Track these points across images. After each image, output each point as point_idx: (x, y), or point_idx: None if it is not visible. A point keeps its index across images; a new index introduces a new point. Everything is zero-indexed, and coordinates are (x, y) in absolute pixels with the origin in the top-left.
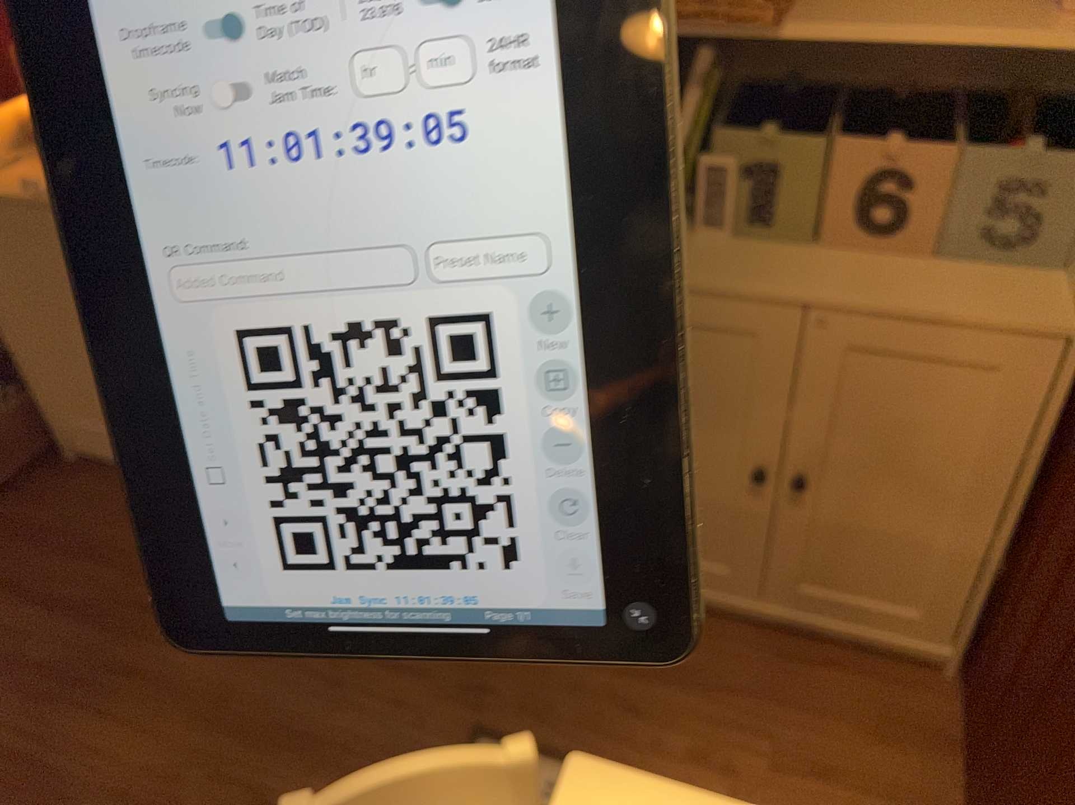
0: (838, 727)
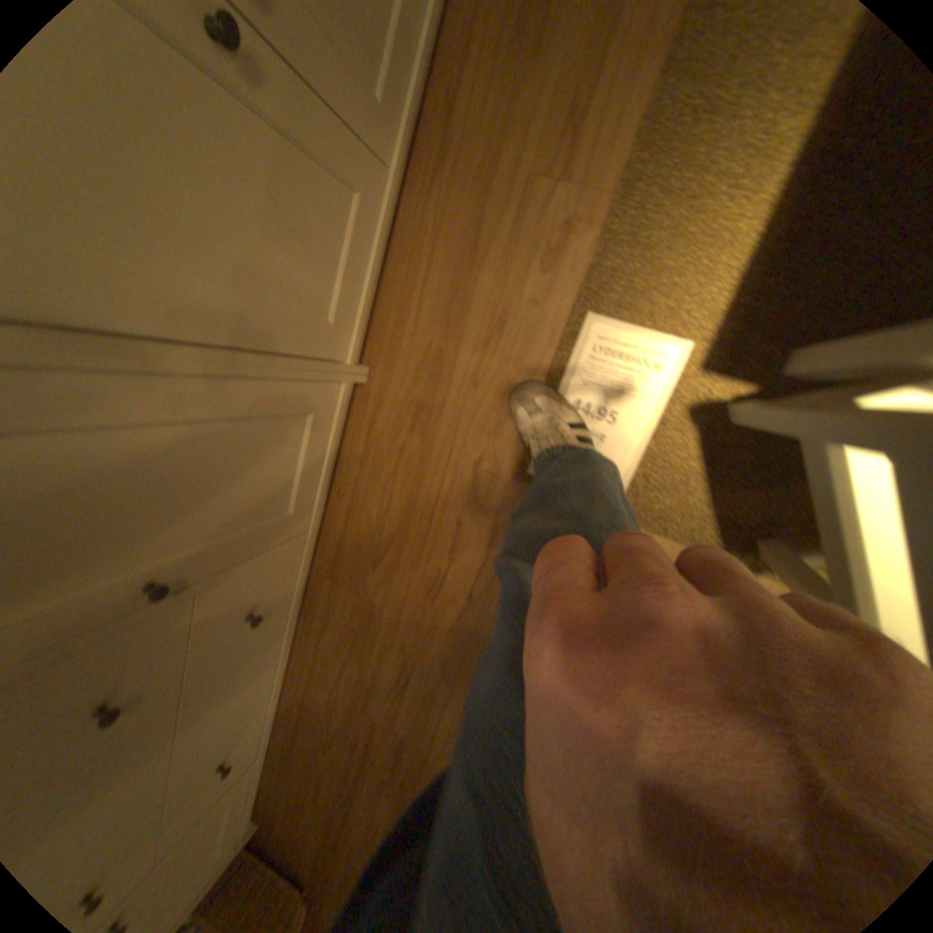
0: (526, 89)
